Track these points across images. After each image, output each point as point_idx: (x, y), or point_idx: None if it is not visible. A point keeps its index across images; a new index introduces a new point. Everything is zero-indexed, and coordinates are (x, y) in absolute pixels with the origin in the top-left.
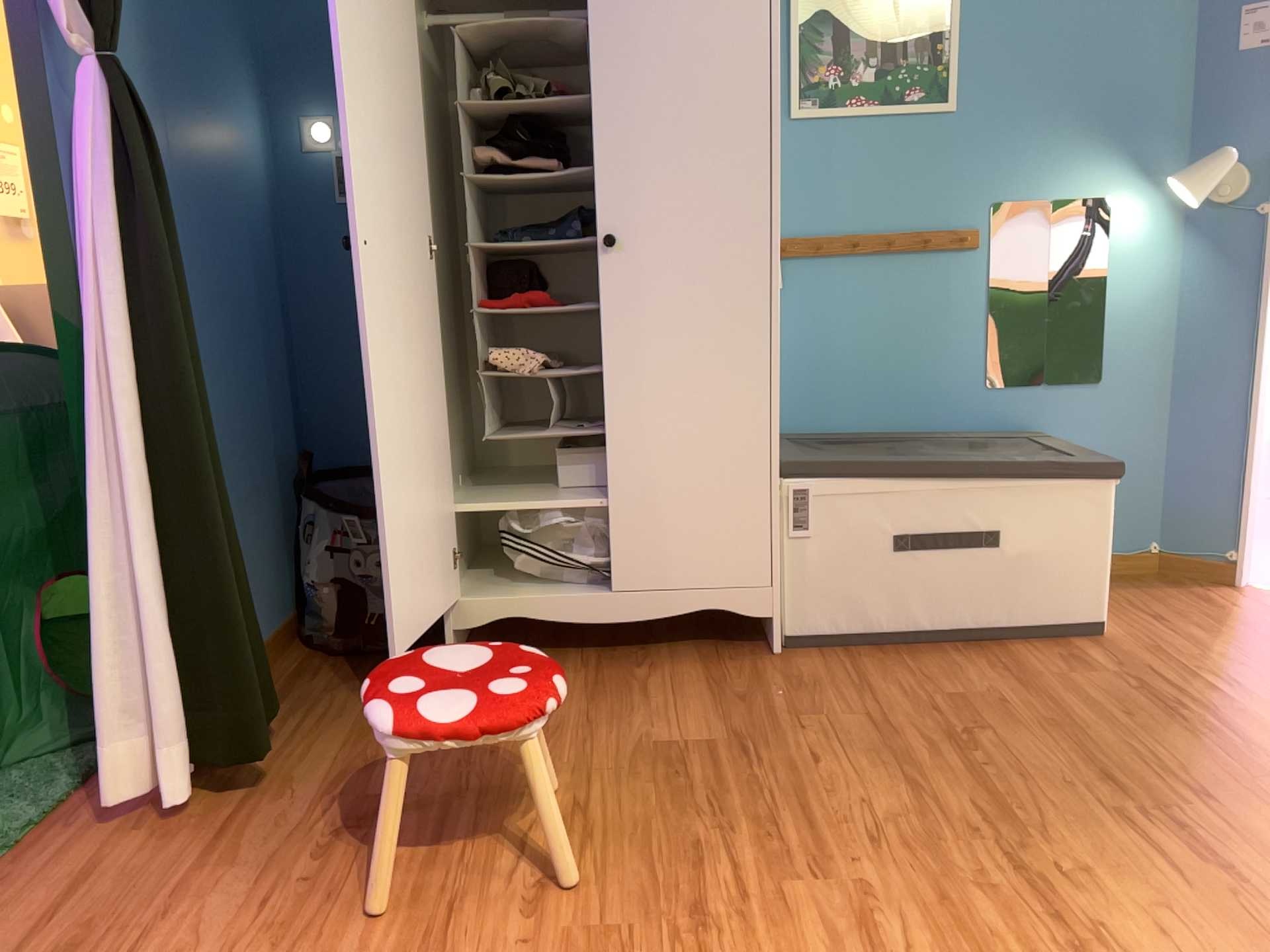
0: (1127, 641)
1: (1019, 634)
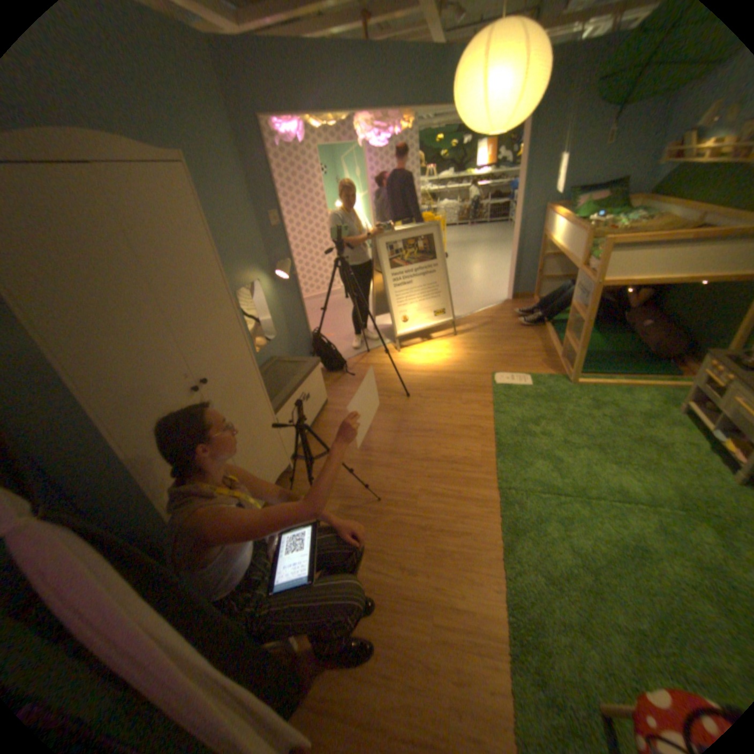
0: (333, 399)
1: (319, 415)
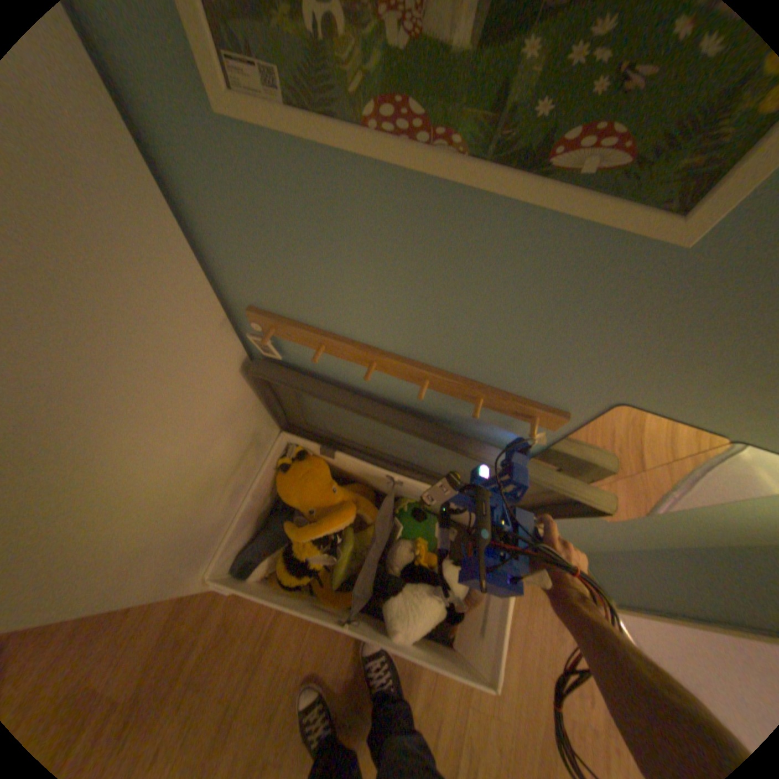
0: None
1: None
